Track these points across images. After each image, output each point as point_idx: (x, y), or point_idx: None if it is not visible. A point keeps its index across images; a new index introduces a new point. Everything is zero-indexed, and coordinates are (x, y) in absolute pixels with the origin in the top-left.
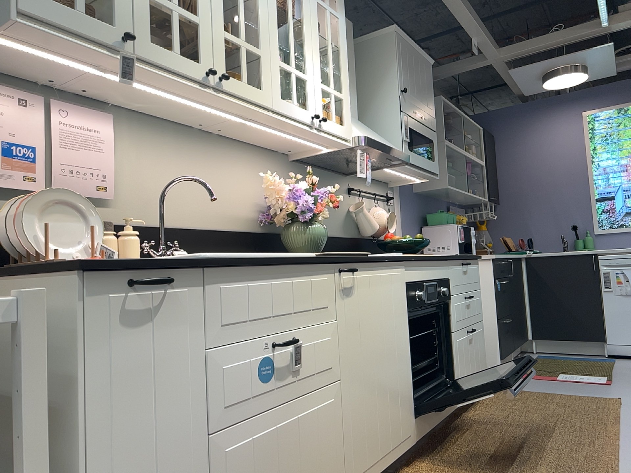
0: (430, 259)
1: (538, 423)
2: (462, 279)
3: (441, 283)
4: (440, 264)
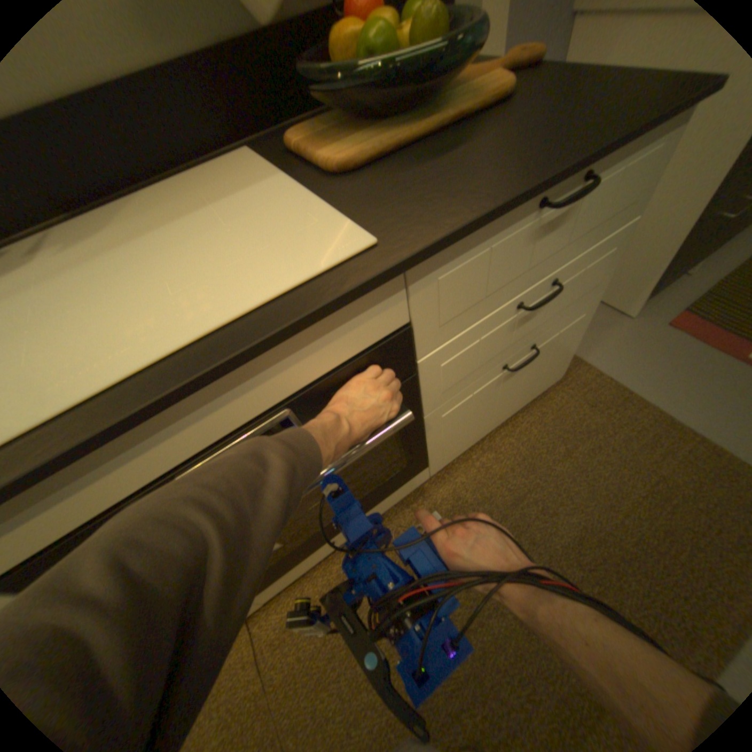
0: (154, 409)
1: (552, 560)
2: (512, 266)
3: (332, 379)
4: (309, 331)
